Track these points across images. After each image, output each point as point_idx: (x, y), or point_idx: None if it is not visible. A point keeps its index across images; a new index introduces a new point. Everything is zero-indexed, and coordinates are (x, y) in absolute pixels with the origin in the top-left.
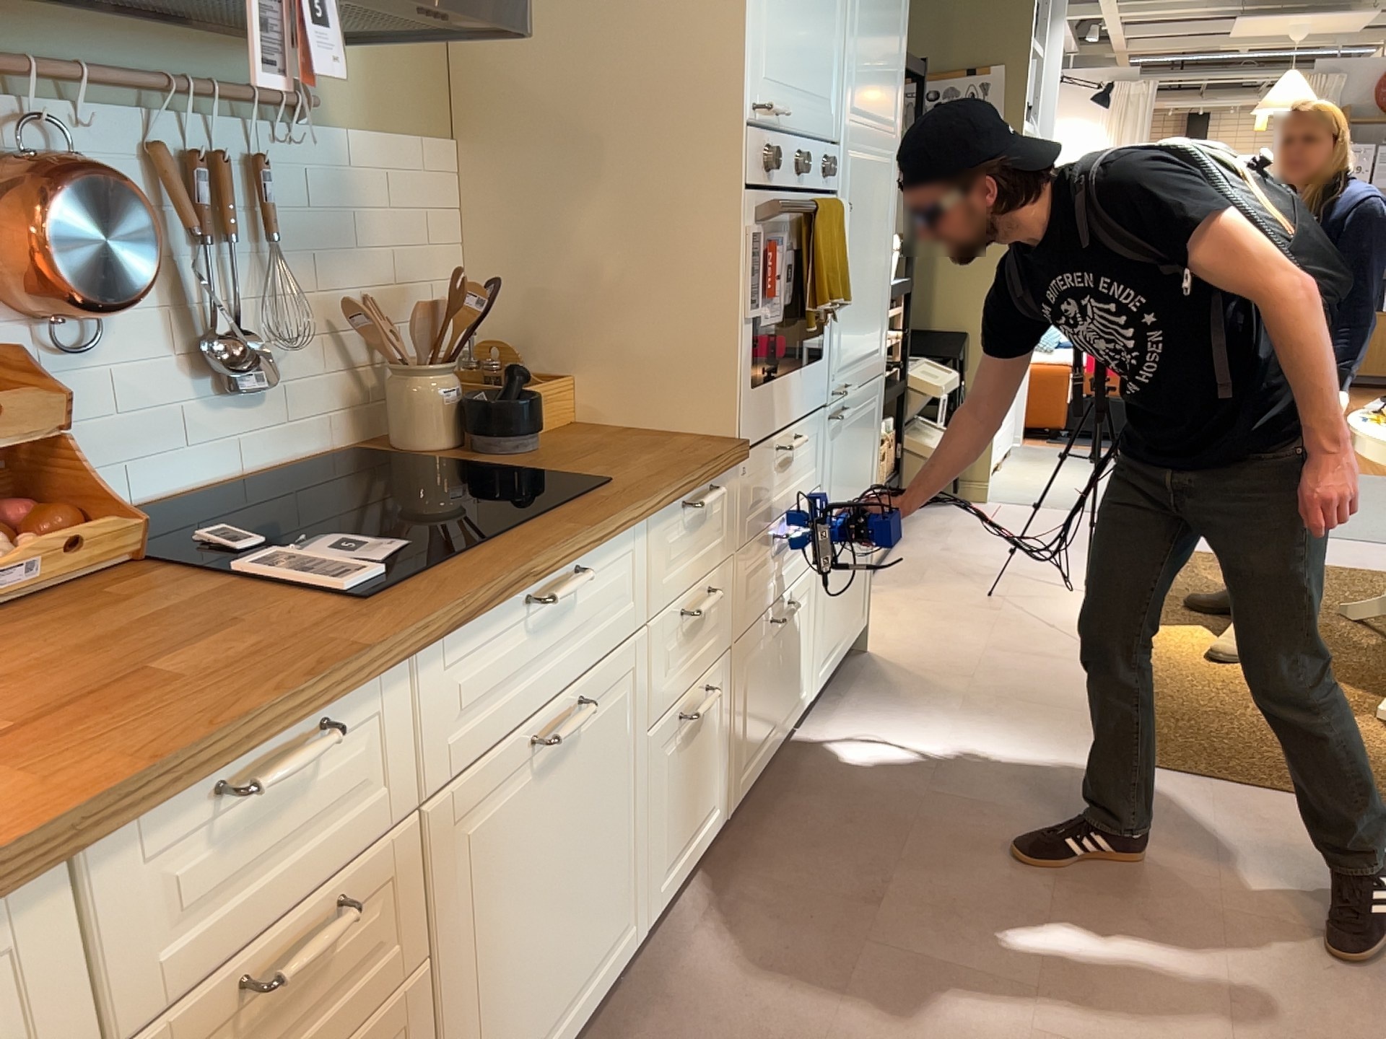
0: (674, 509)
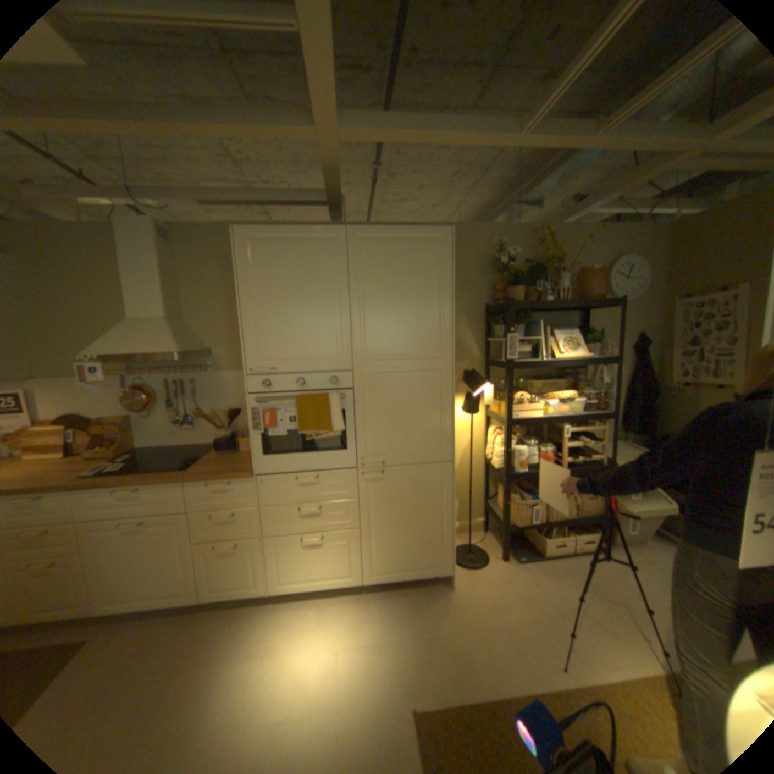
0: (200, 485)
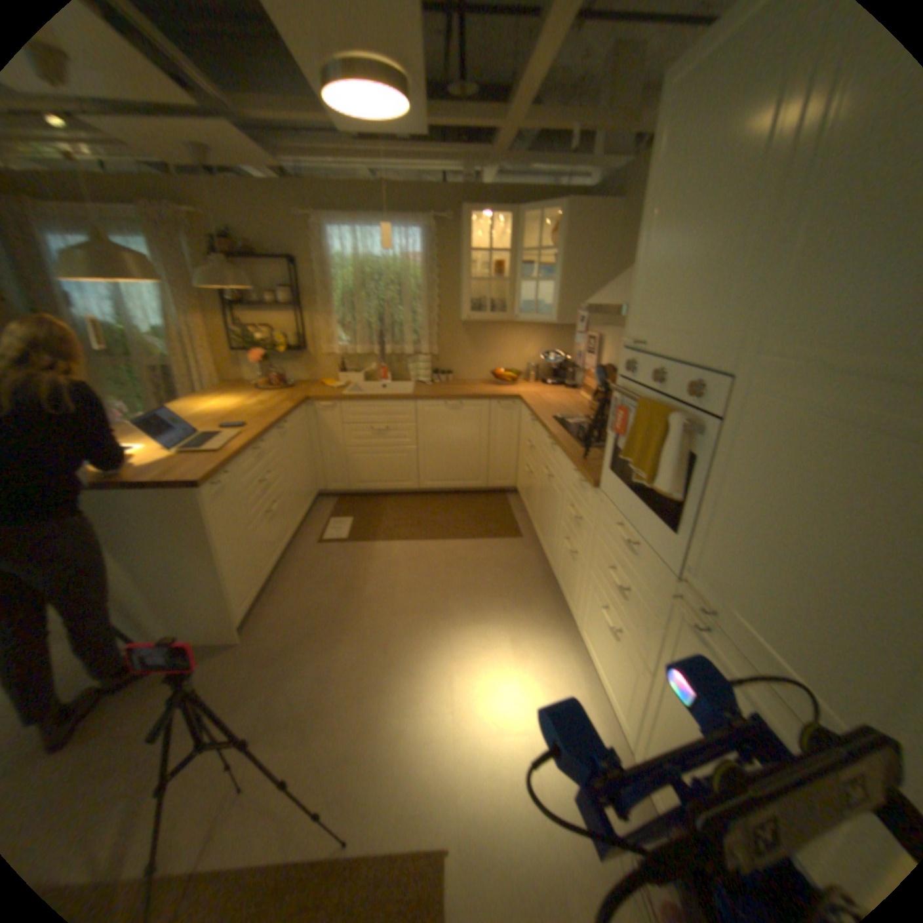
0: (576, 469)
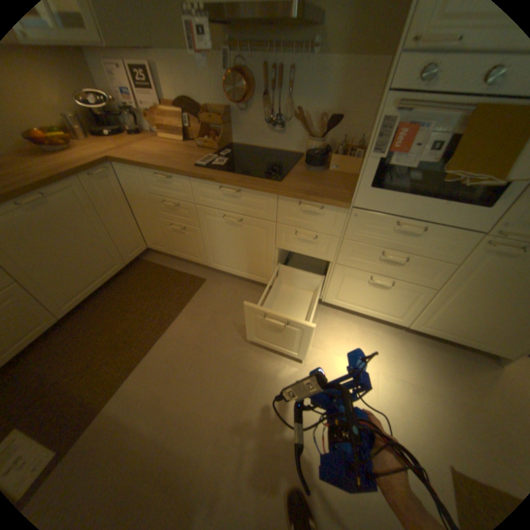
0: (293, 201)
